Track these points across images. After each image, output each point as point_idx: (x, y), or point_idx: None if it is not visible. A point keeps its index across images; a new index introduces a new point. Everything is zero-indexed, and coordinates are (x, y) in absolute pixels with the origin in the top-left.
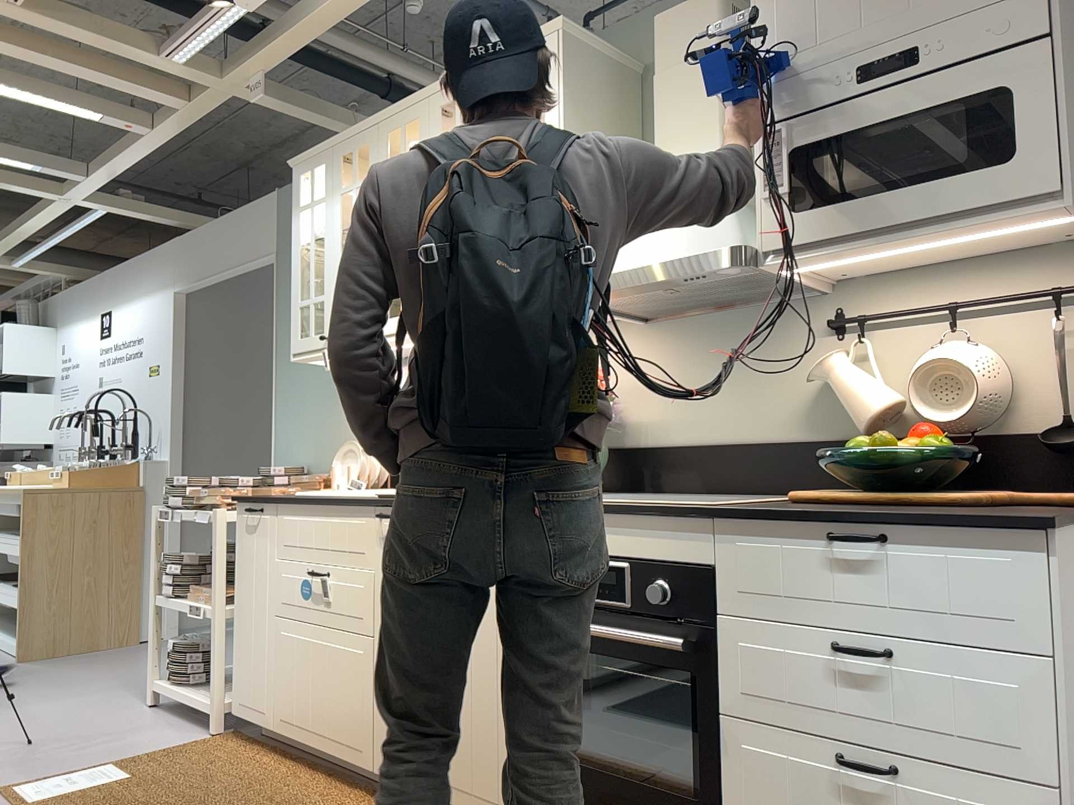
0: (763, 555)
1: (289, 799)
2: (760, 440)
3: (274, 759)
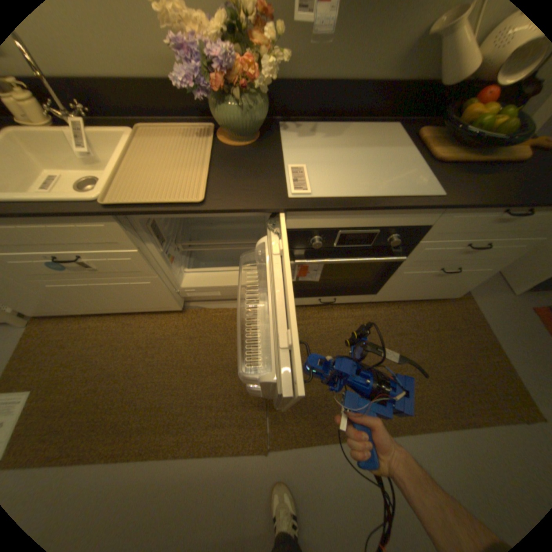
0: (464, 219)
1: (148, 341)
2: (366, 77)
3: (96, 322)
